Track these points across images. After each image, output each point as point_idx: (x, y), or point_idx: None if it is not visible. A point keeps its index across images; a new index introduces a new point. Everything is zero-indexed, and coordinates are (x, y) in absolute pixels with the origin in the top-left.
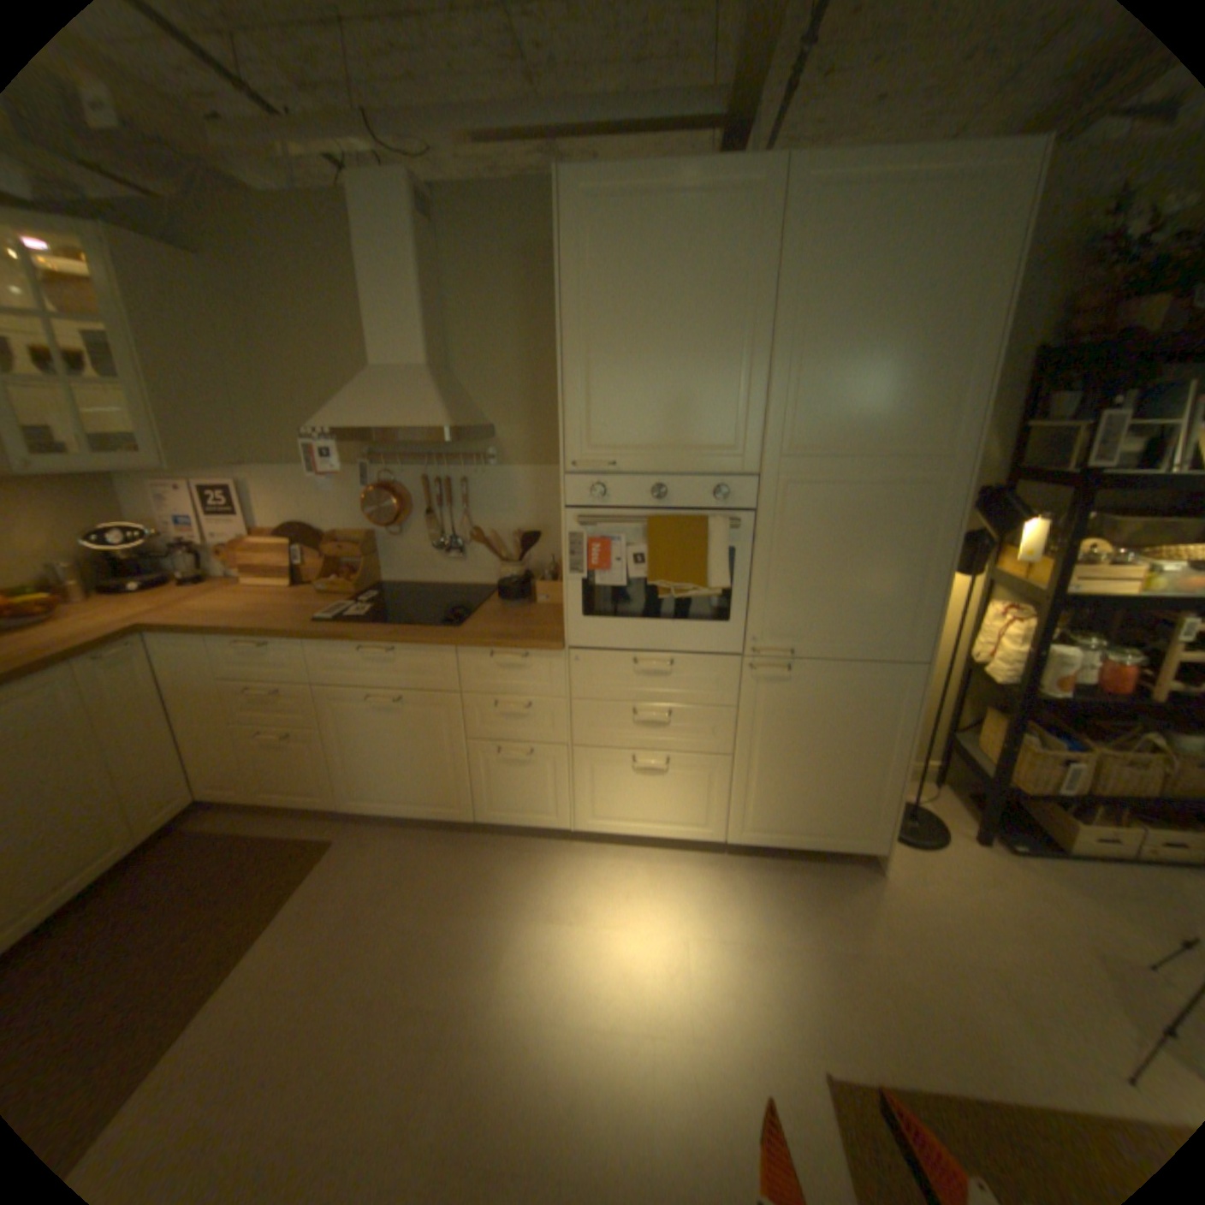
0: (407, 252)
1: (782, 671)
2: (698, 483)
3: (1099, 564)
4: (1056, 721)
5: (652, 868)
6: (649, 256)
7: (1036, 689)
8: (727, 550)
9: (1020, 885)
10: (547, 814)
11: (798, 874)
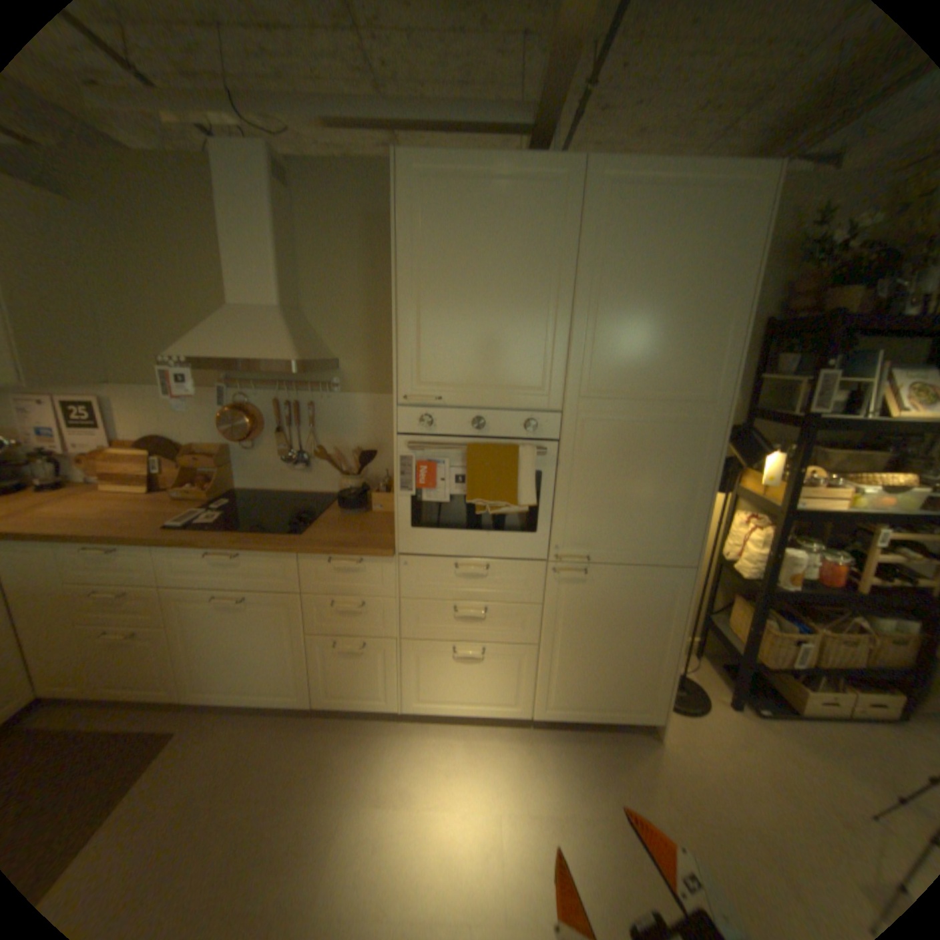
0: (265, 211)
1: (580, 574)
2: (511, 417)
3: (819, 487)
4: (787, 607)
5: (469, 745)
6: (472, 228)
7: (775, 584)
8: (535, 474)
9: (767, 745)
10: (377, 699)
11: (593, 745)
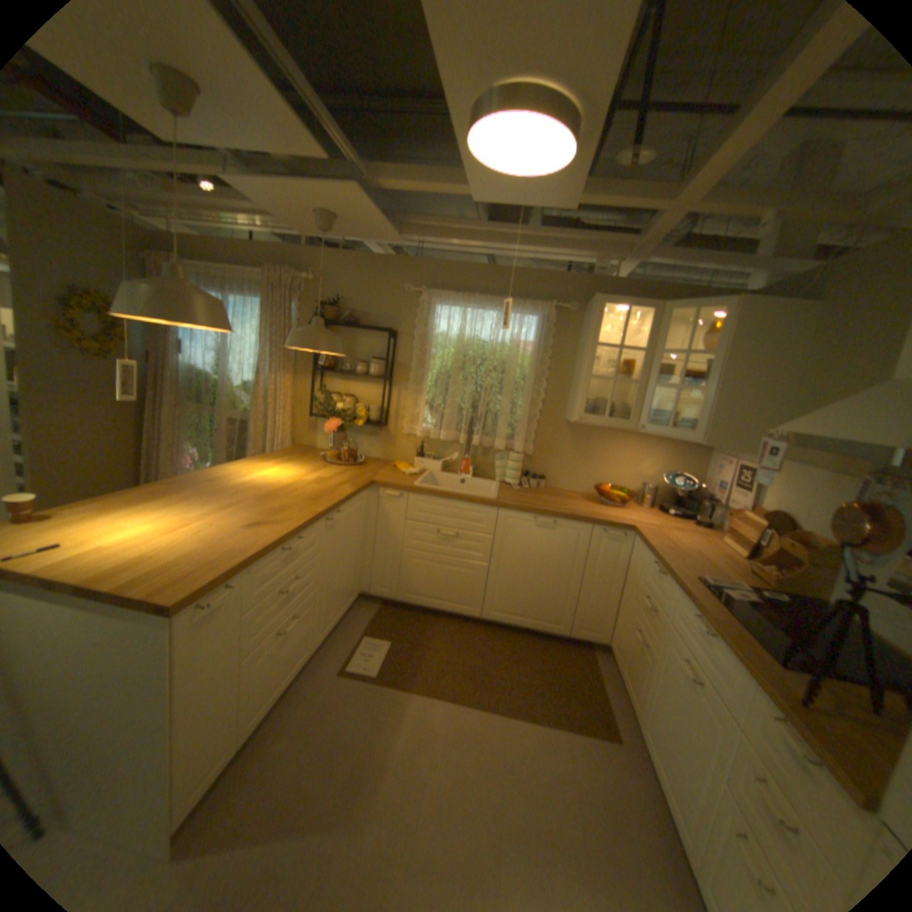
0: None
1: None
2: None
3: None
4: None
5: None
6: None
7: None
8: None
9: None
10: None
11: None
